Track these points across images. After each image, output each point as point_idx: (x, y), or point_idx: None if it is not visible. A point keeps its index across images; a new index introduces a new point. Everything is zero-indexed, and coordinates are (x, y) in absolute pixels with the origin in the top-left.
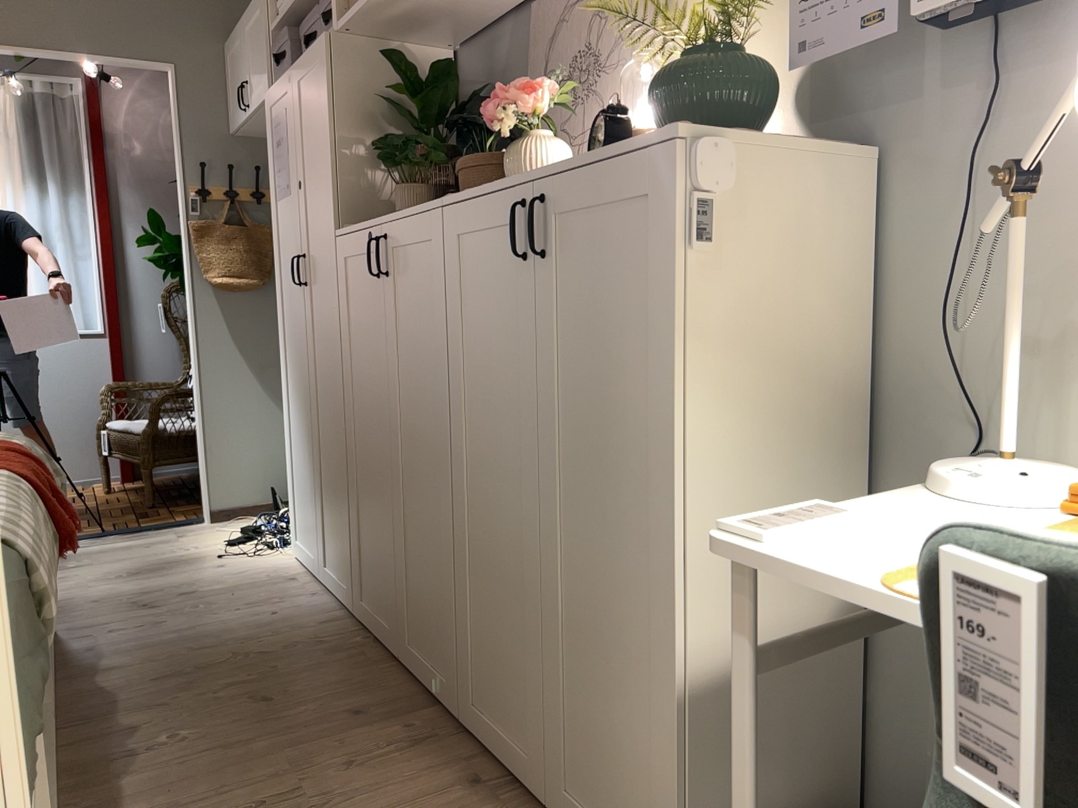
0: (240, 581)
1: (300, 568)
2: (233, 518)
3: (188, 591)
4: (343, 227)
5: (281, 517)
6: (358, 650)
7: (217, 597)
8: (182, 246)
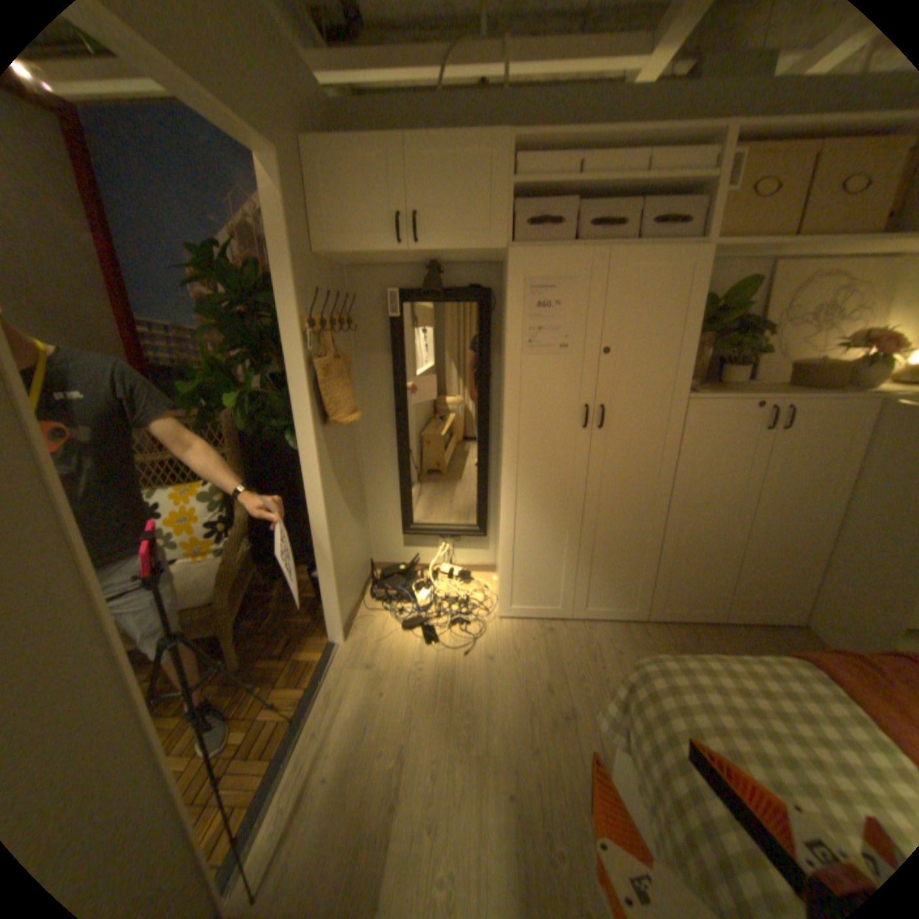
0: (539, 655)
1: (529, 622)
2: (353, 625)
3: (543, 687)
4: (703, 394)
5: (417, 601)
6: (697, 634)
7: (568, 674)
8: (293, 389)
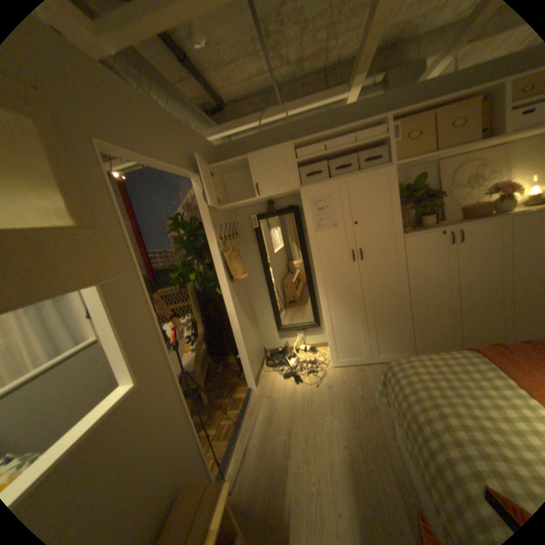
0: (355, 383)
1: (349, 368)
2: (258, 380)
3: (359, 397)
4: (410, 233)
5: (289, 364)
6: None
7: (372, 390)
8: (216, 267)
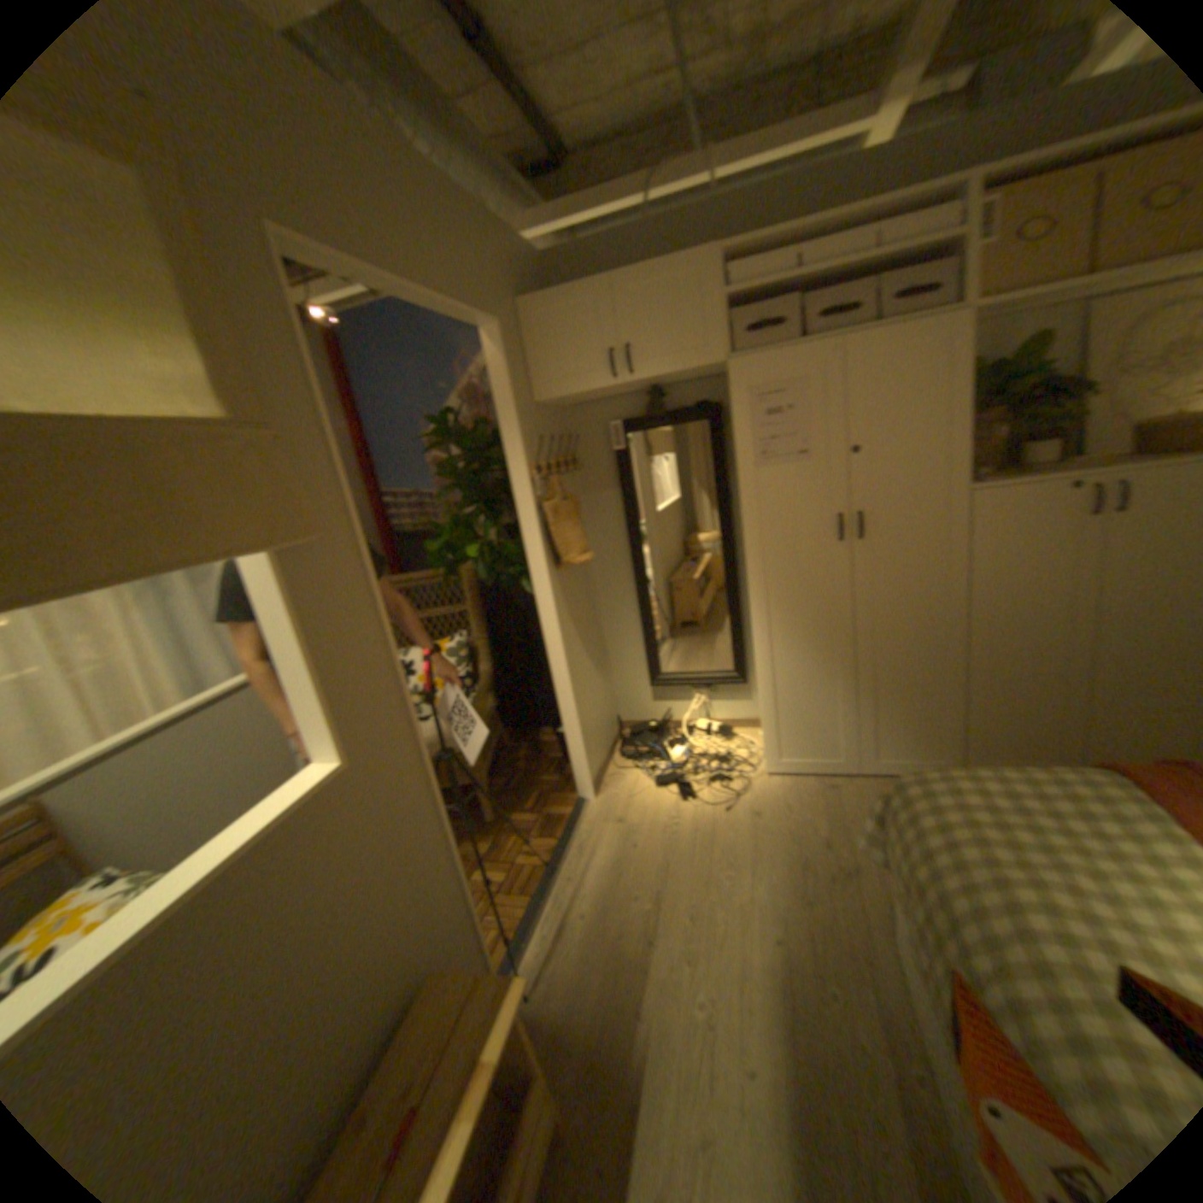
0: (816, 814)
1: (805, 780)
2: (603, 784)
3: (820, 845)
4: (991, 483)
5: (671, 758)
6: None
7: (853, 832)
8: (527, 535)
